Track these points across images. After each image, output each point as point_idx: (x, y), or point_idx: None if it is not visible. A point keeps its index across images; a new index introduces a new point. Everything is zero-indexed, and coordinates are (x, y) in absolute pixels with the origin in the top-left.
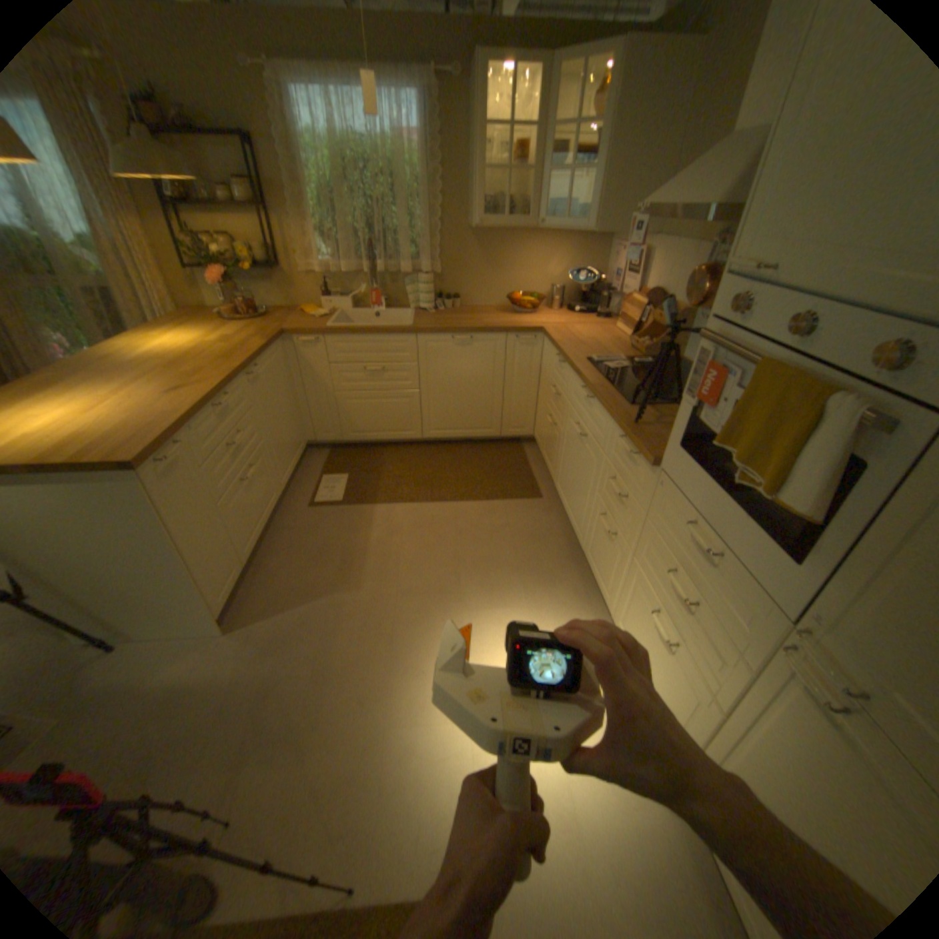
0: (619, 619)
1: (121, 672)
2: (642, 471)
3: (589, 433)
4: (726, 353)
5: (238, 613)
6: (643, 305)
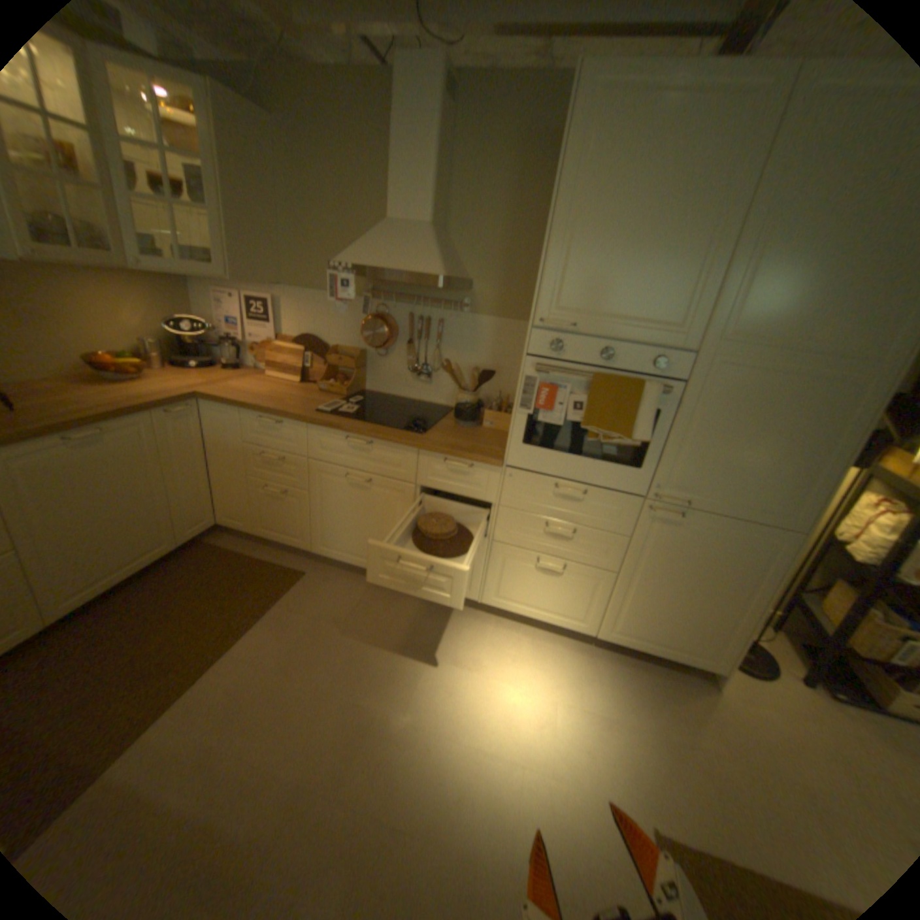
0: (491, 595)
1: None
2: (480, 476)
3: (374, 475)
4: (548, 376)
5: None
6: (299, 352)
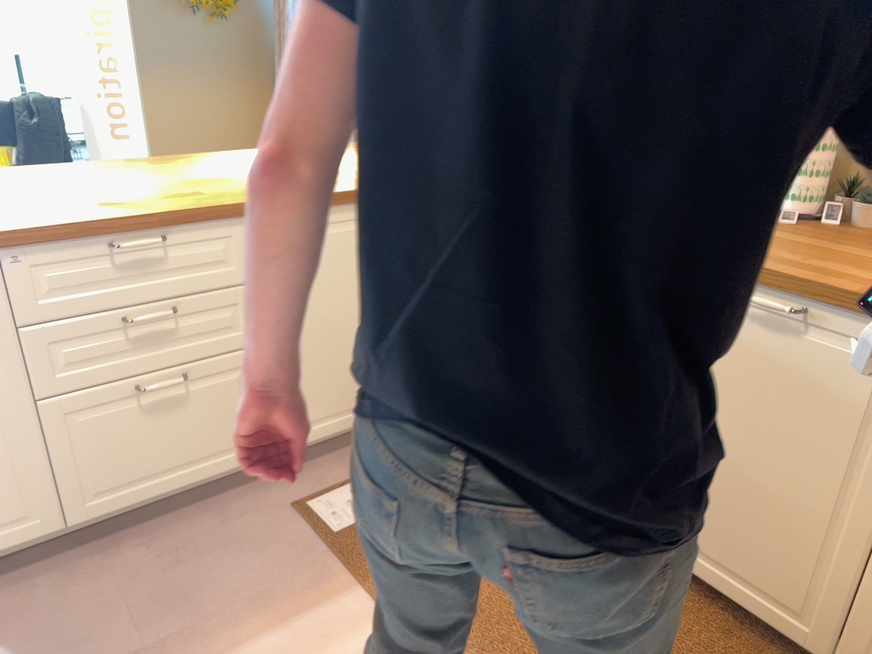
0: None
1: None
2: None
3: None
4: None
5: None
6: None
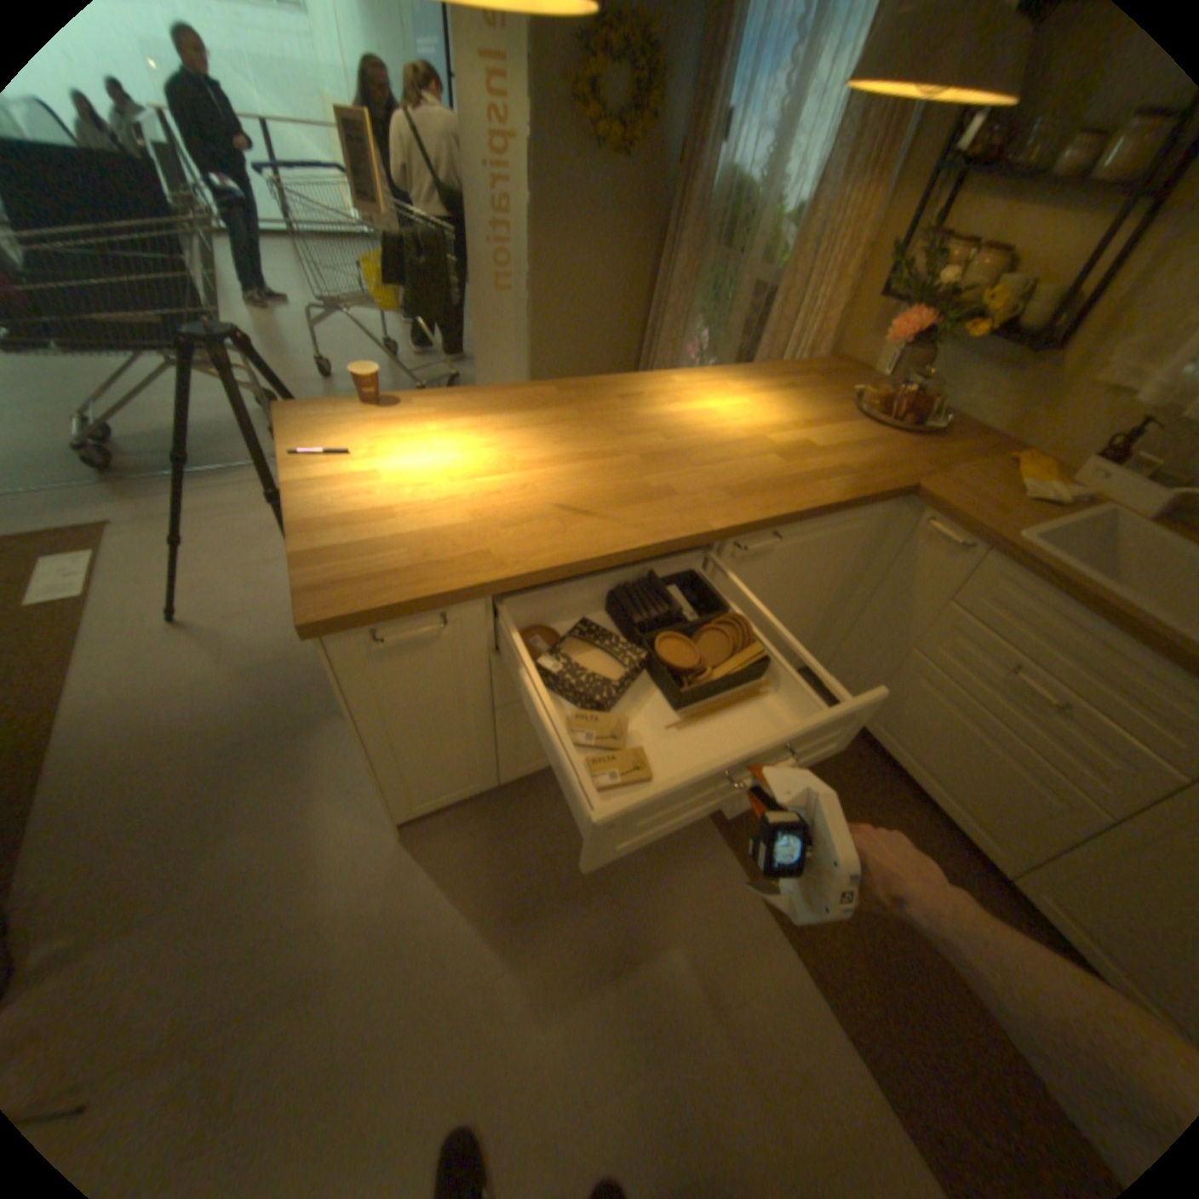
0: None
1: (333, 760)
2: None
3: None
4: None
5: (441, 832)
6: None
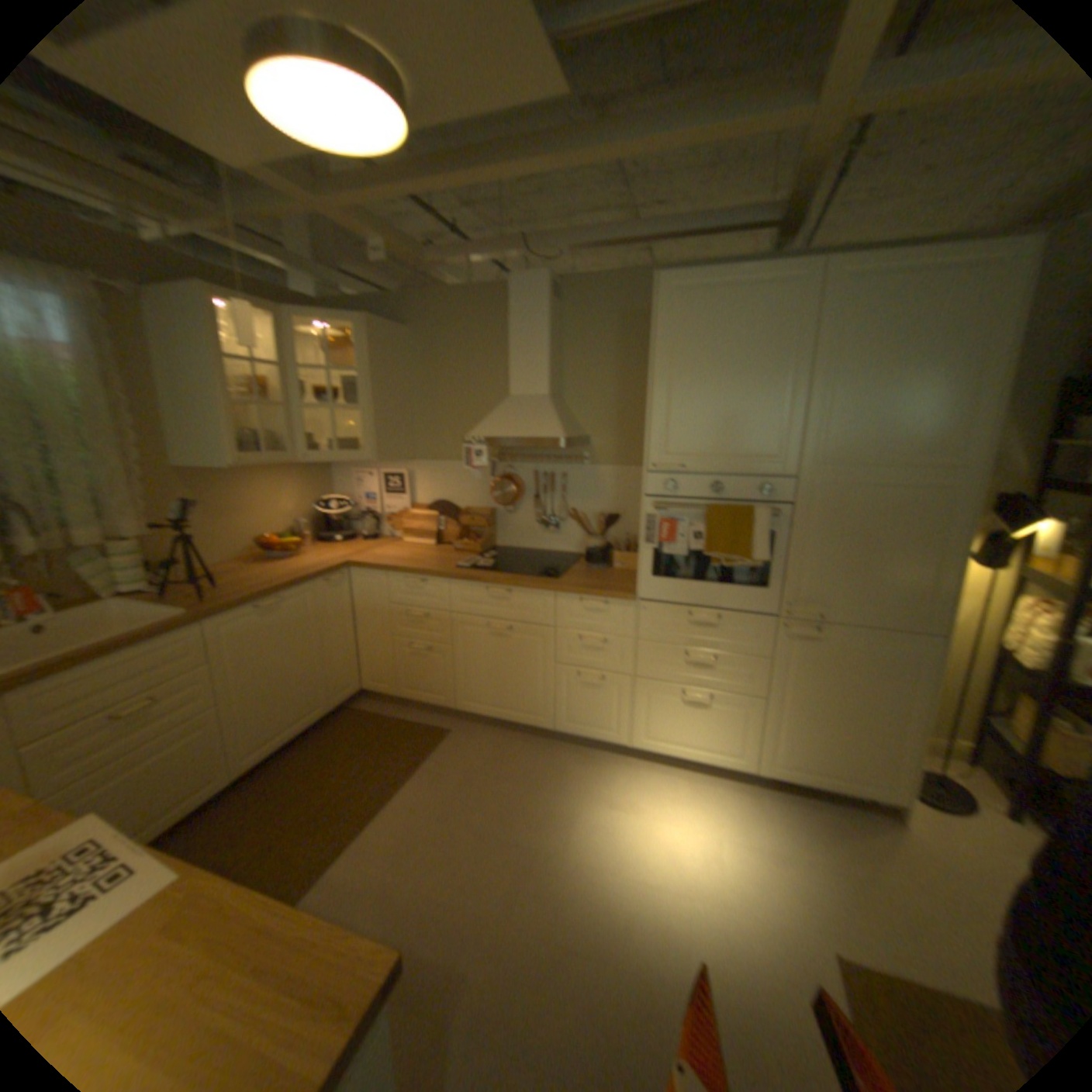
0: (642, 738)
1: None
2: (616, 613)
3: (515, 623)
4: (667, 512)
5: None
6: (436, 518)
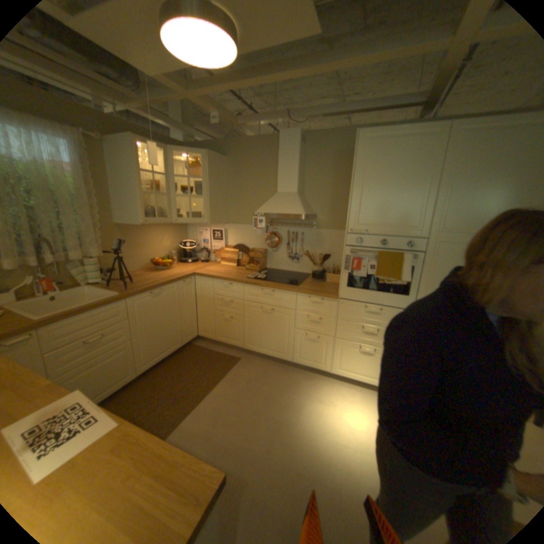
0: (336, 368)
1: None
2: (327, 304)
3: (274, 307)
4: (356, 254)
5: None
6: (236, 252)
